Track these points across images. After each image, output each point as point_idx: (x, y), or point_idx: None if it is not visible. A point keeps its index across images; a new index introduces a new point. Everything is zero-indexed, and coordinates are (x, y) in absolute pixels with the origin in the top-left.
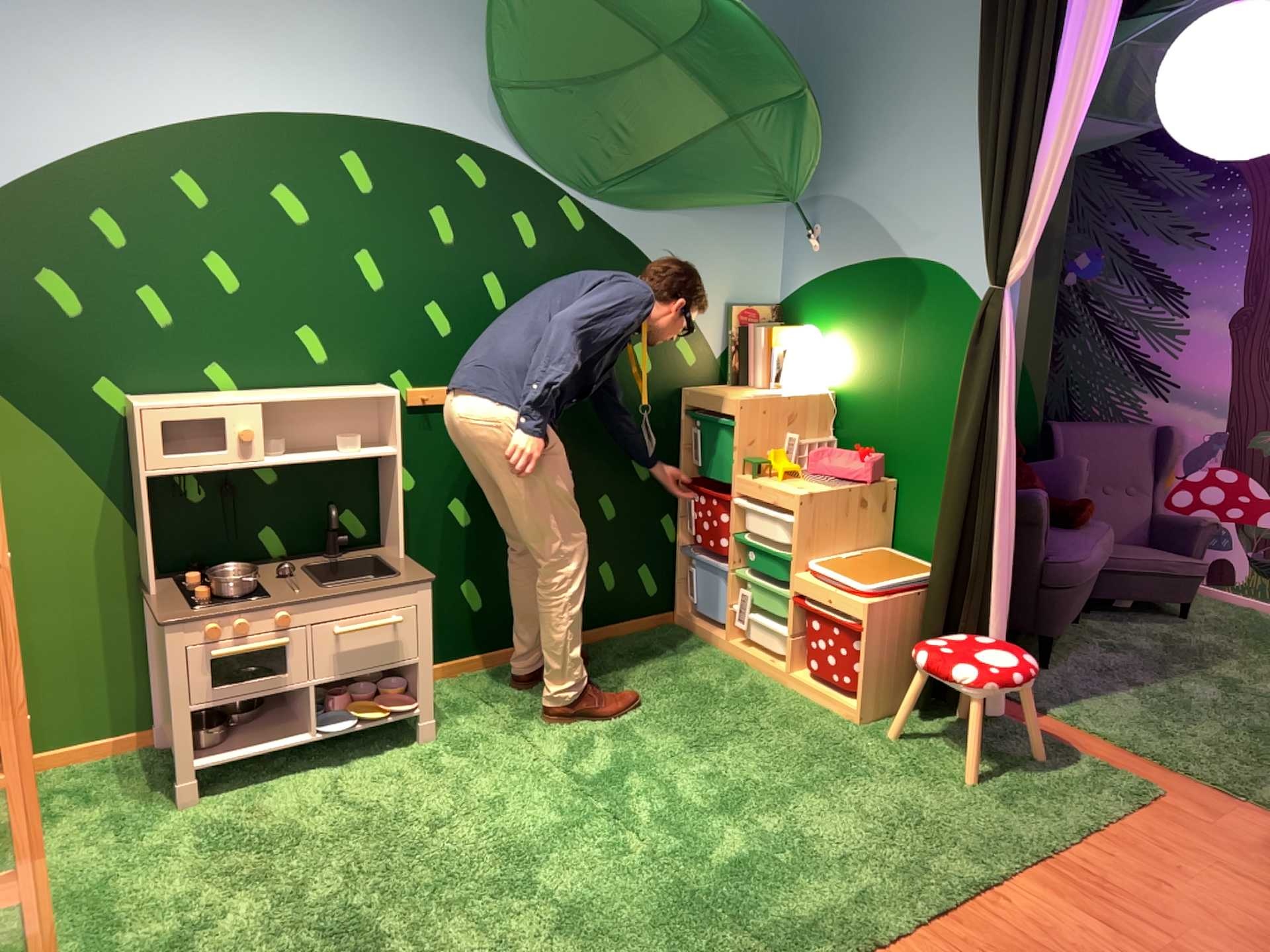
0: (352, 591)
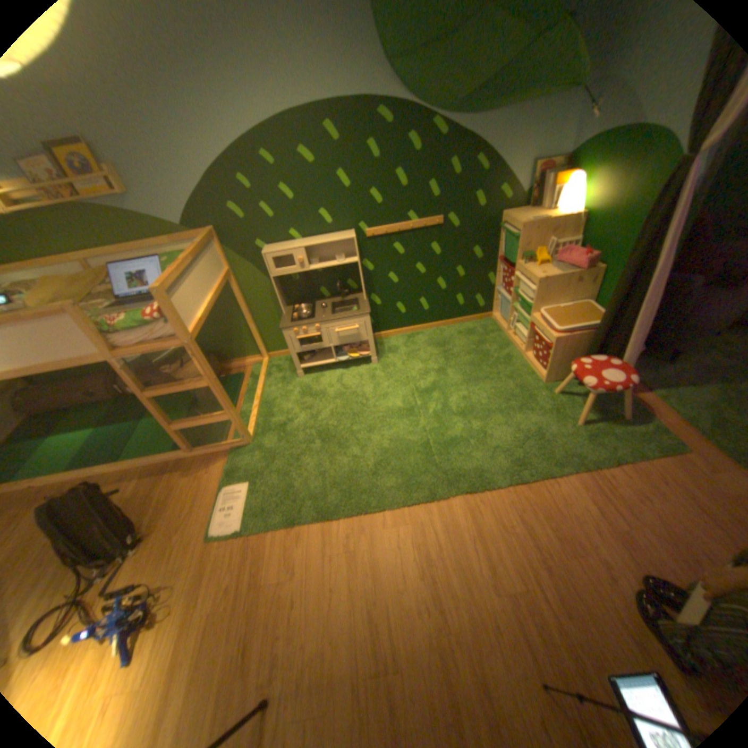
0: (339, 318)
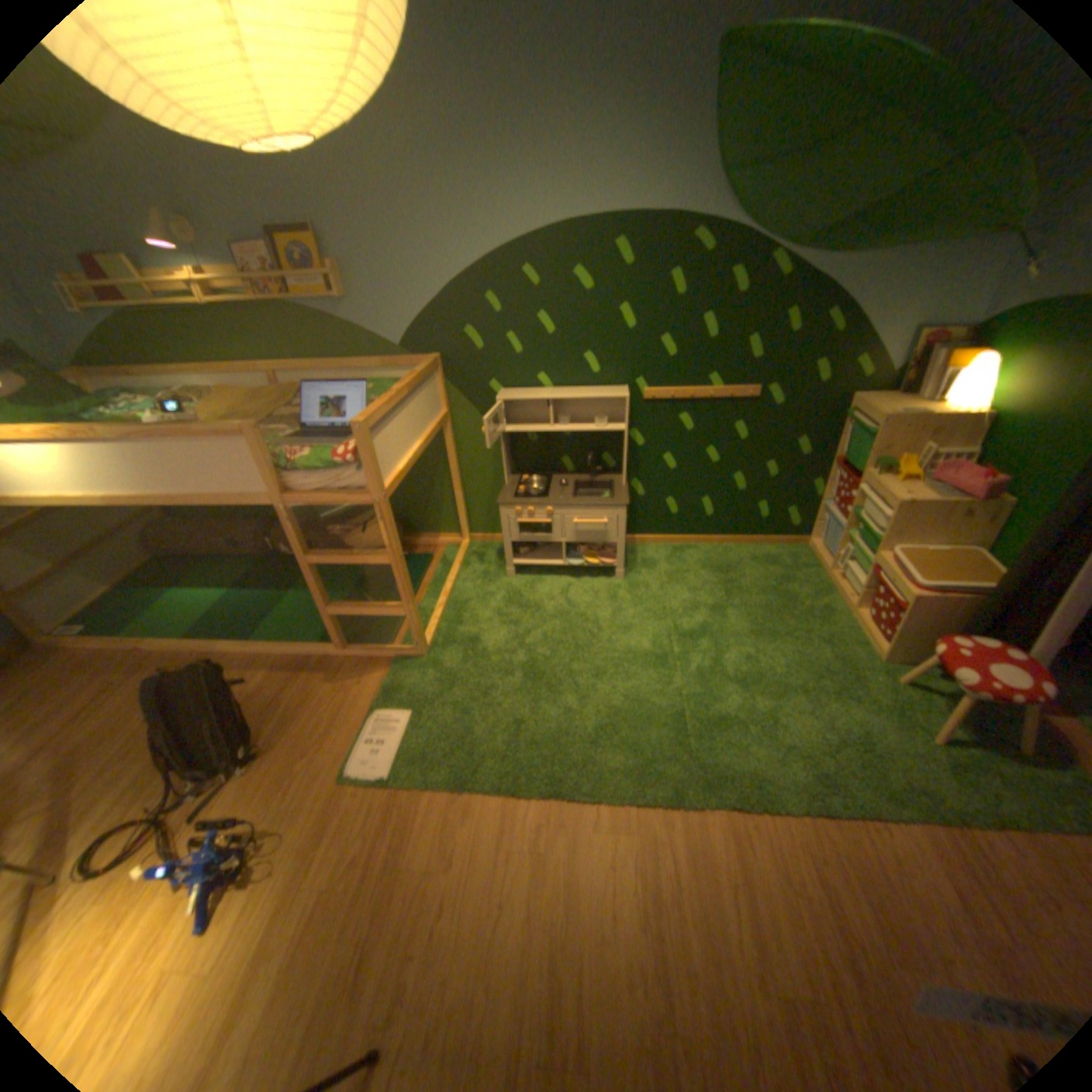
0: (582, 505)
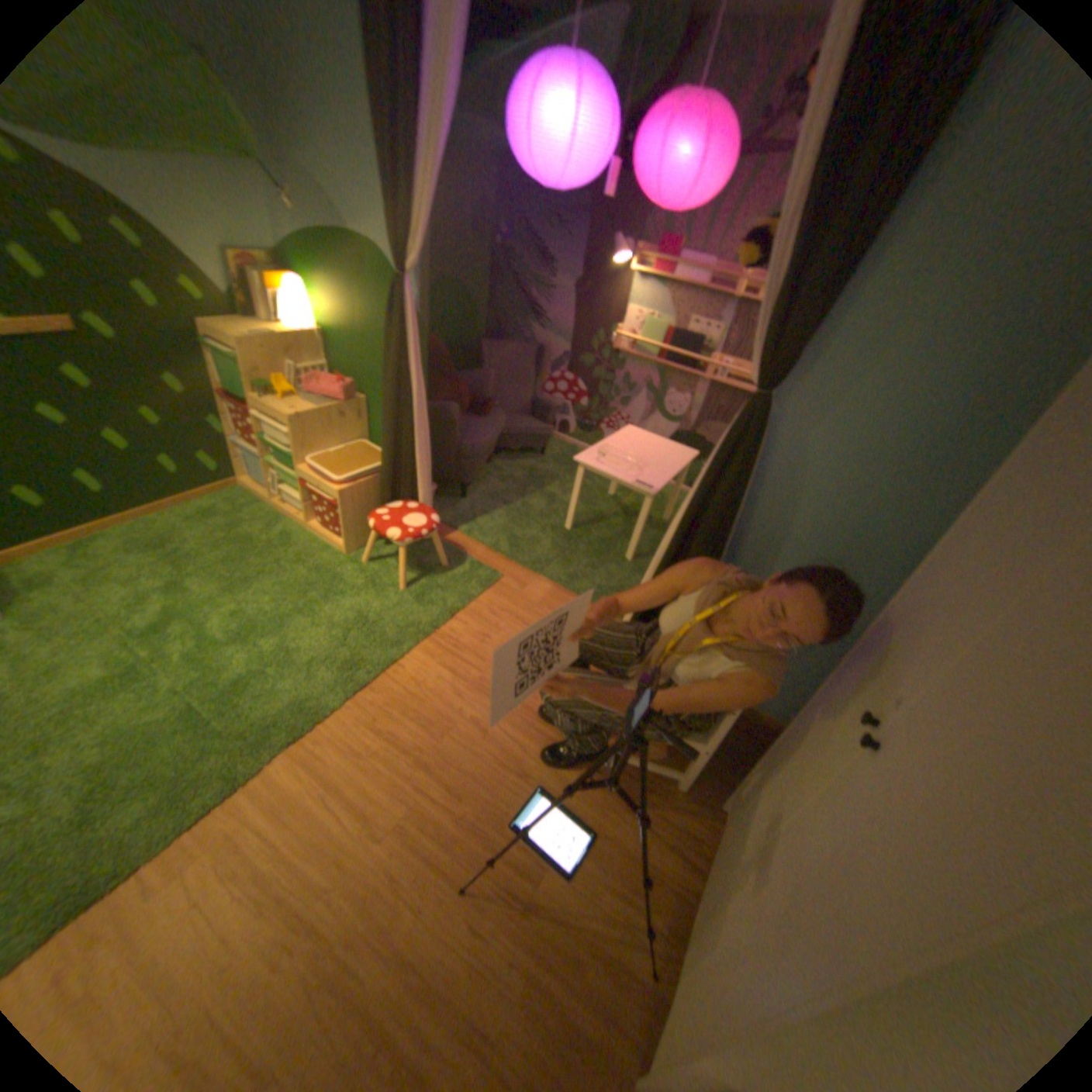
0: None
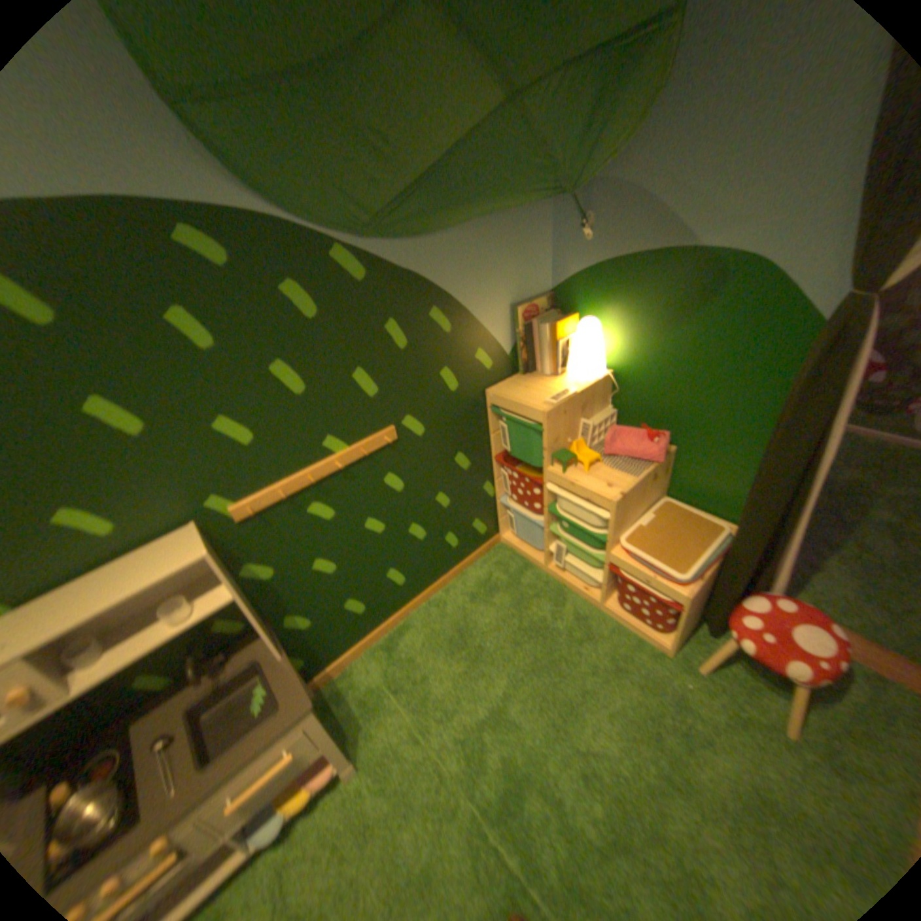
0: (230, 772)
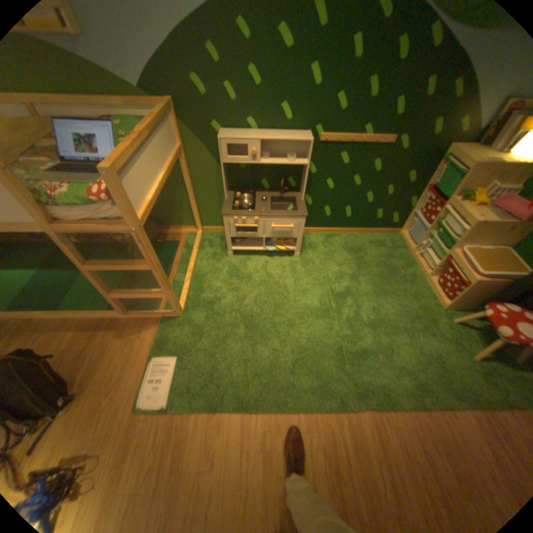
0: (278, 216)
